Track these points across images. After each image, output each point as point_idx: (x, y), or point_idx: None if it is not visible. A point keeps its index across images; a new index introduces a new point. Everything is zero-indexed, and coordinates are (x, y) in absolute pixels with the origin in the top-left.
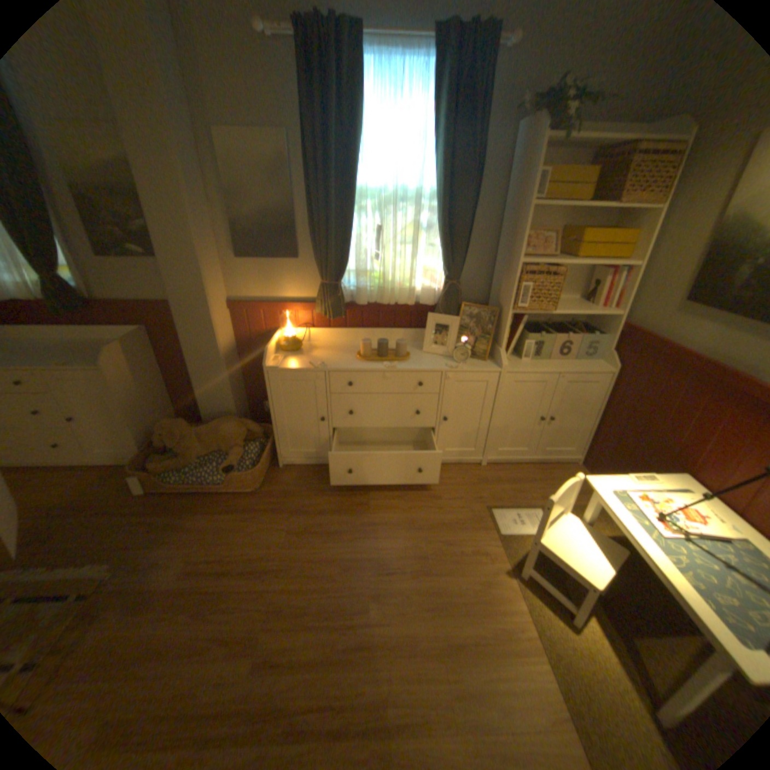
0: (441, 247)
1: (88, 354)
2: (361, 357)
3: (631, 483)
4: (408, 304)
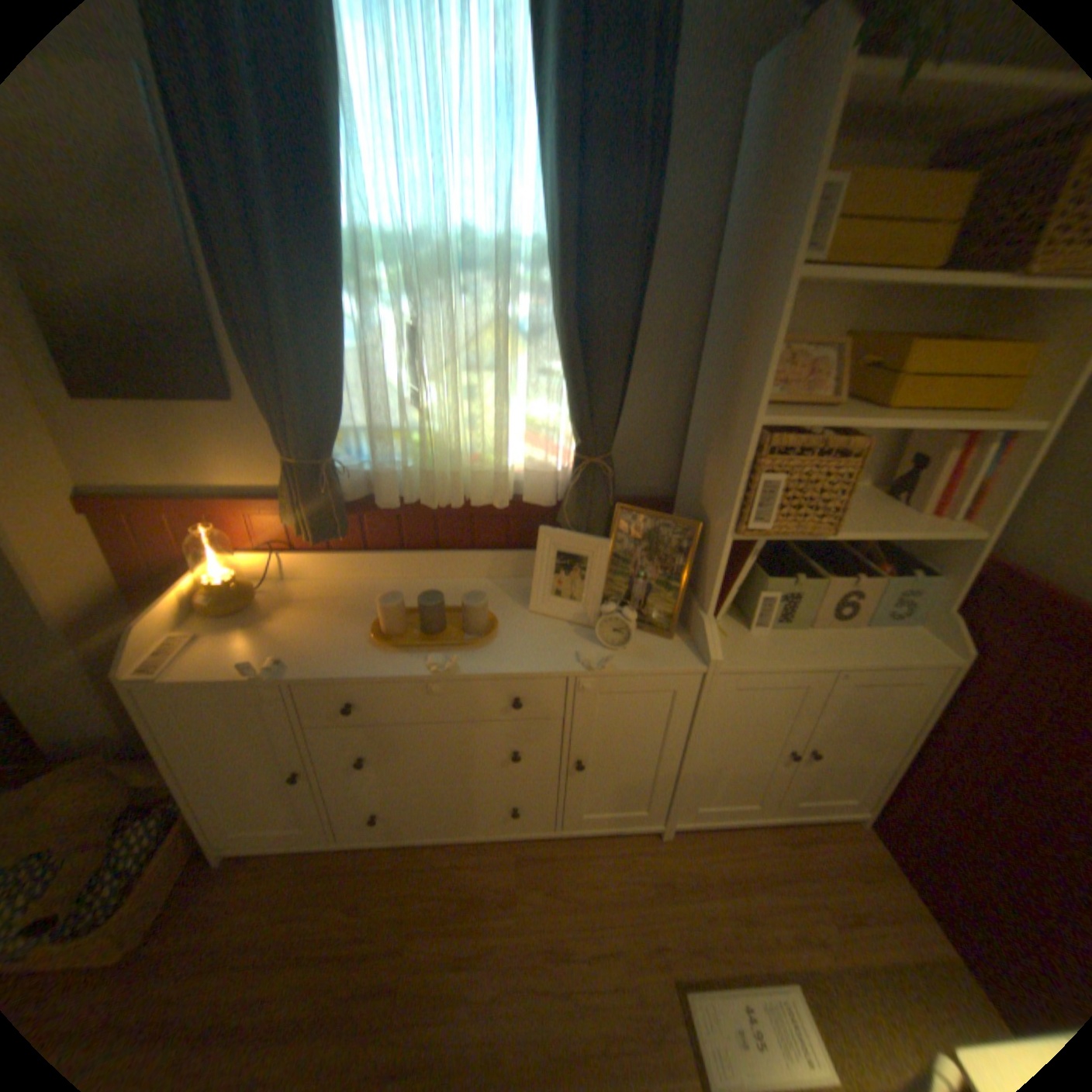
0: (565, 376)
1: None
2: (381, 636)
3: None
4: (496, 503)
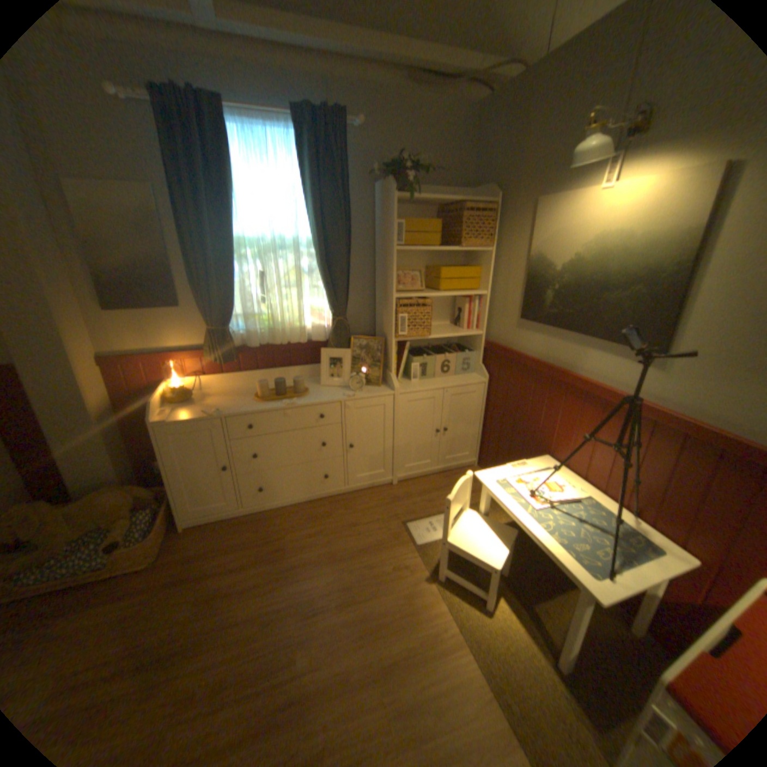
0: (324, 288)
1: None
2: (259, 398)
3: (509, 471)
4: (301, 341)
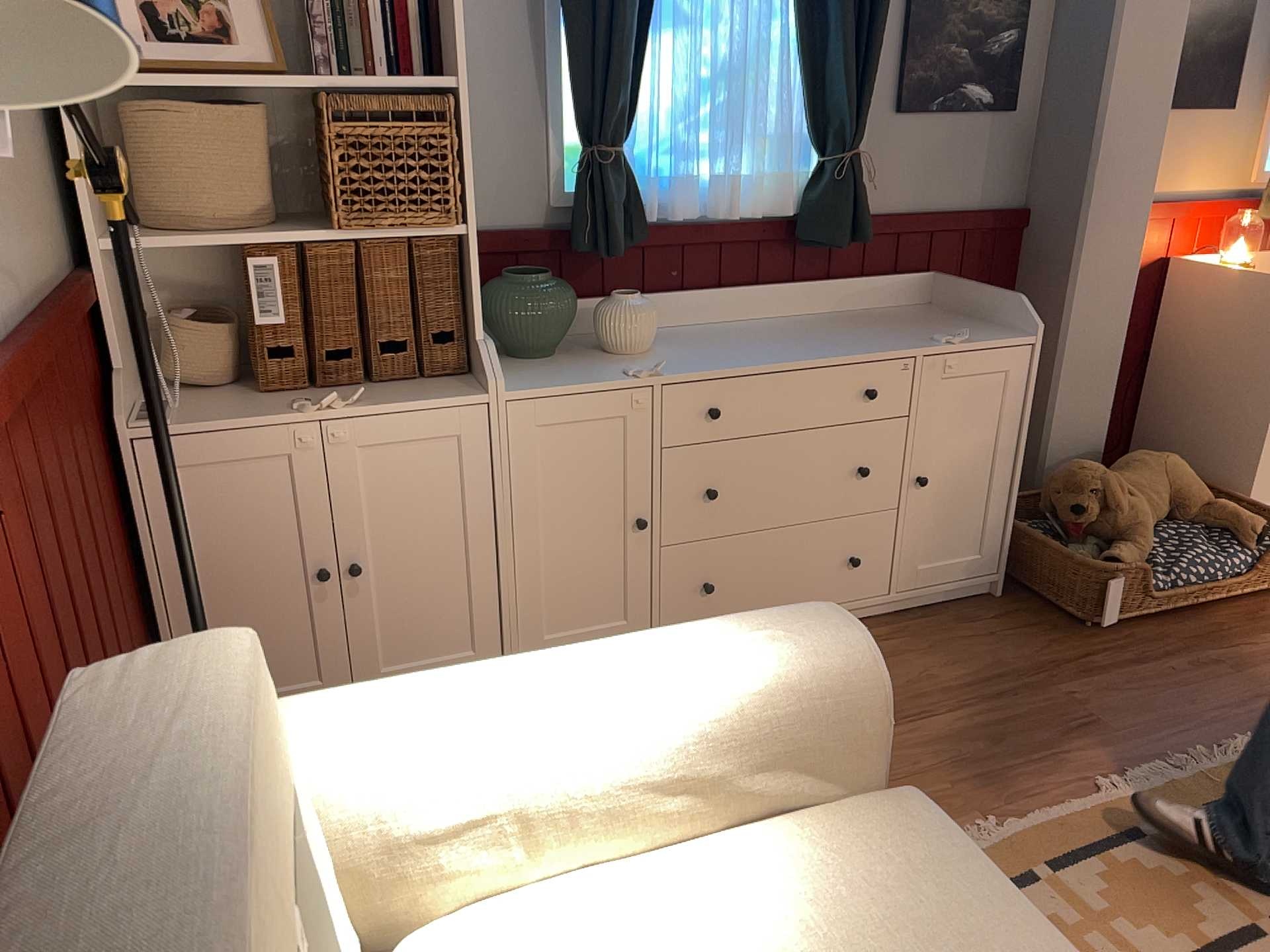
0: None
1: (926, 326)
2: None
3: None
4: None
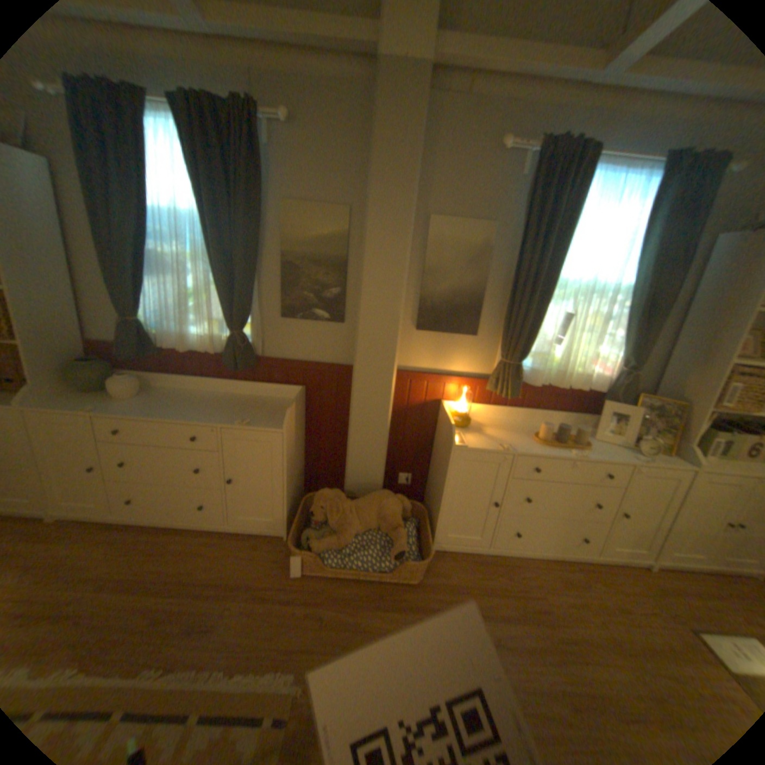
0: (630, 338)
1: (259, 413)
2: (543, 441)
3: None
4: (584, 389)
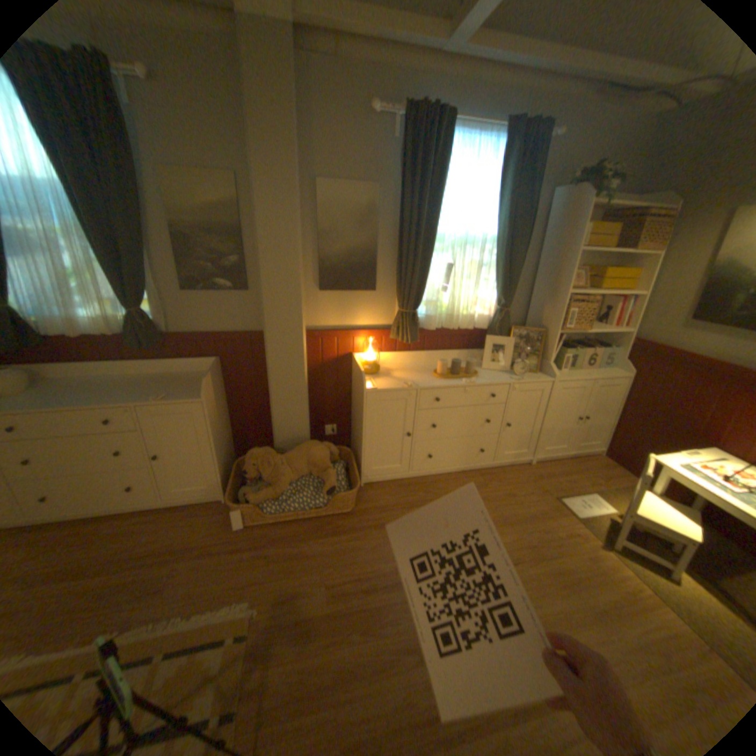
0: (498, 281)
1: (174, 387)
2: (439, 375)
3: (685, 459)
4: (469, 328)
